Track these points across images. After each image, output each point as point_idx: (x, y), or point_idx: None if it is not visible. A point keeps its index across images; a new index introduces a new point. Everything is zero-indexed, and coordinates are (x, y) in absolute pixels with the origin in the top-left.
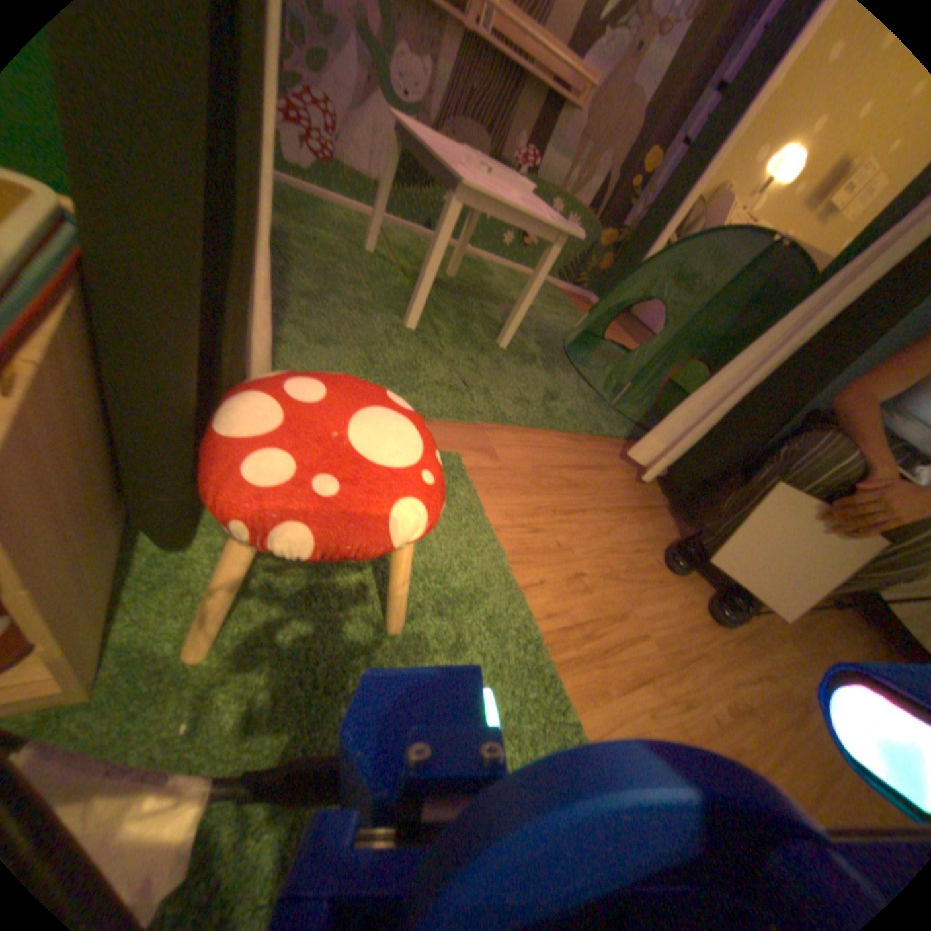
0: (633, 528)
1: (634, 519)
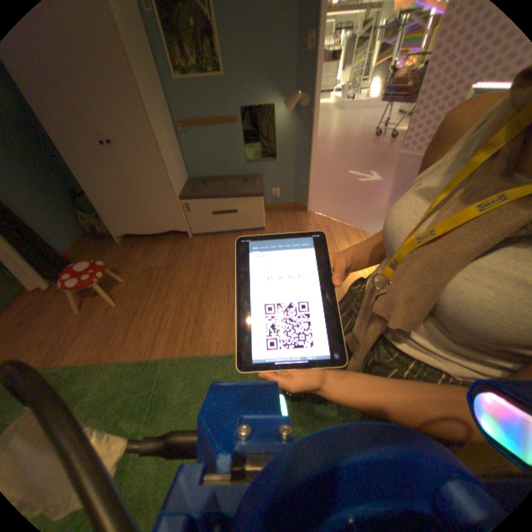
0: (53, 304)
1: (51, 301)
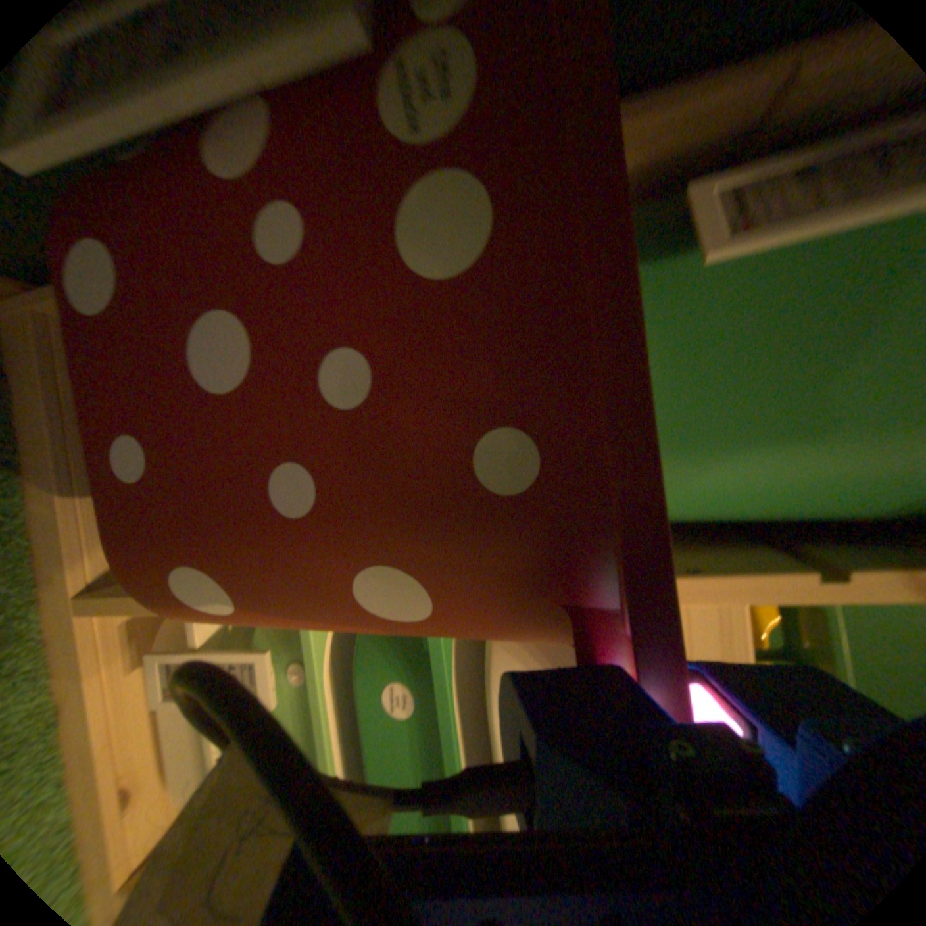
0: None
1: None
